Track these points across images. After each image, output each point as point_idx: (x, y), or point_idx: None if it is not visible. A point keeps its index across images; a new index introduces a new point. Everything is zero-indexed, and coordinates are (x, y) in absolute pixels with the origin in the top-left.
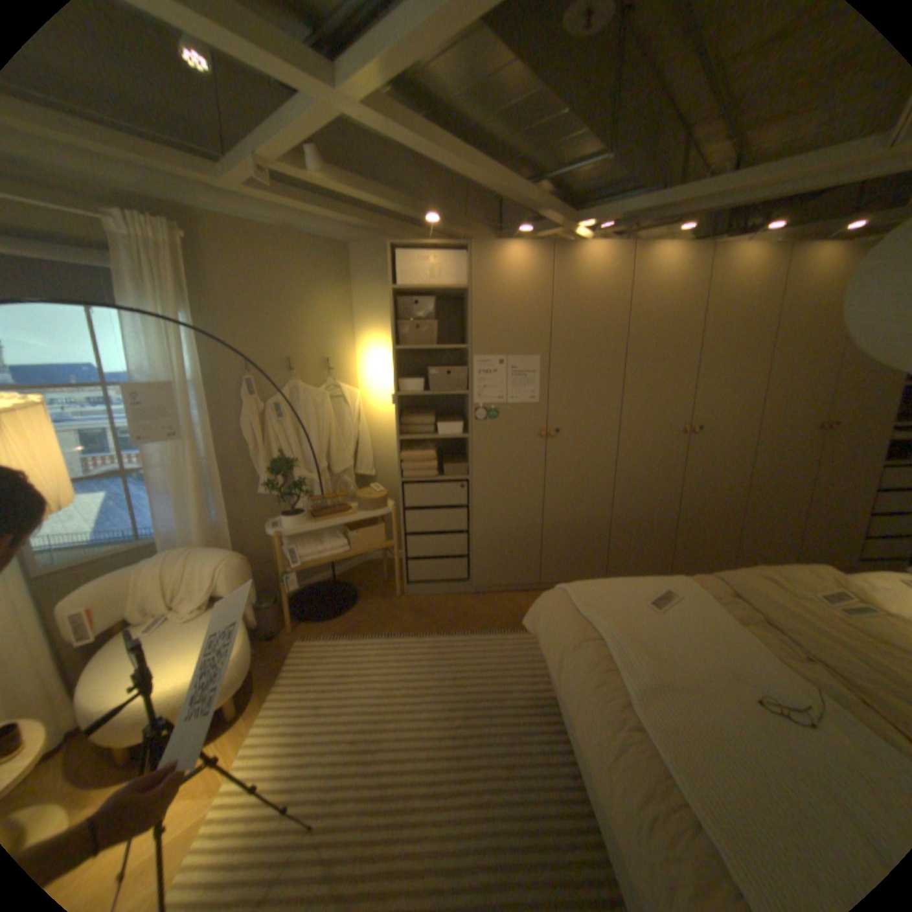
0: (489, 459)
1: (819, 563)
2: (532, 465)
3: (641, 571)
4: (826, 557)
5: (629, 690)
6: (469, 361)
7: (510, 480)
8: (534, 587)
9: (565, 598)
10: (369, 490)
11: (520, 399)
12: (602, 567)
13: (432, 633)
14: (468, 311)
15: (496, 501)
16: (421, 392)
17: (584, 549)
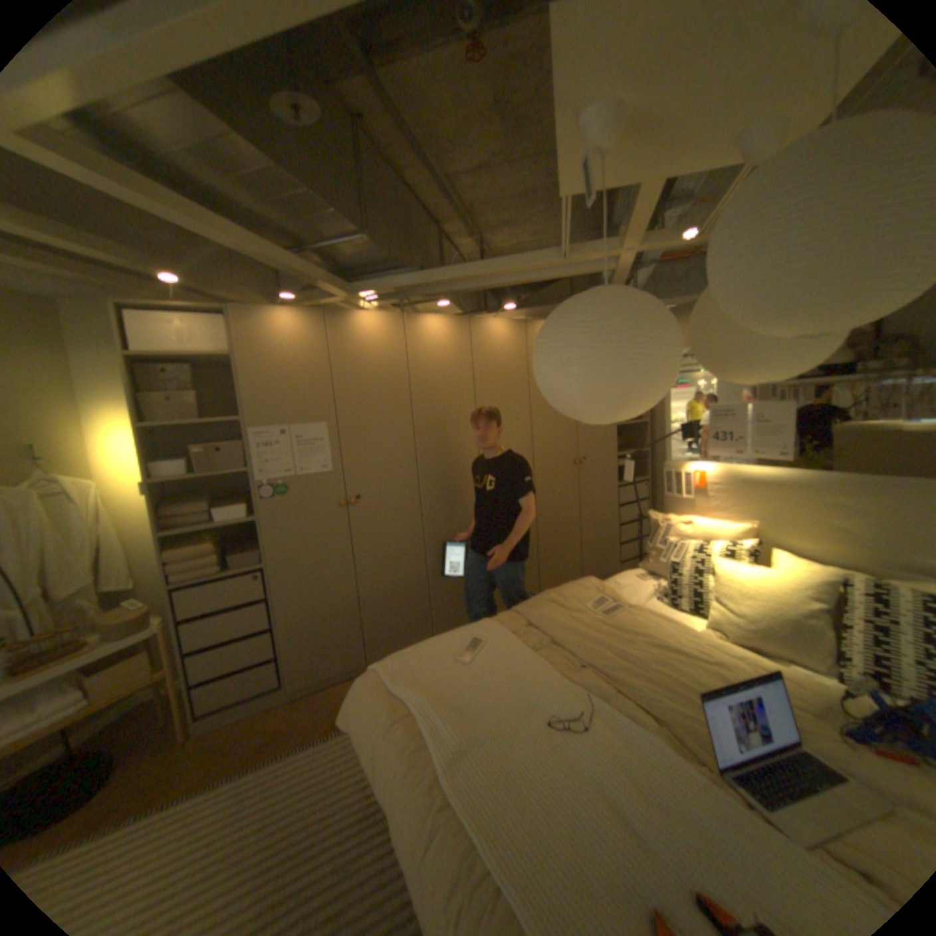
0: (284, 541)
1: (595, 572)
2: (337, 538)
3: (464, 621)
4: (599, 566)
5: (435, 764)
6: (242, 434)
7: (314, 559)
8: (361, 671)
9: (375, 679)
10: (117, 612)
11: (311, 470)
12: (428, 627)
13: (231, 776)
14: (234, 380)
15: (301, 586)
16: (183, 476)
17: (406, 614)
